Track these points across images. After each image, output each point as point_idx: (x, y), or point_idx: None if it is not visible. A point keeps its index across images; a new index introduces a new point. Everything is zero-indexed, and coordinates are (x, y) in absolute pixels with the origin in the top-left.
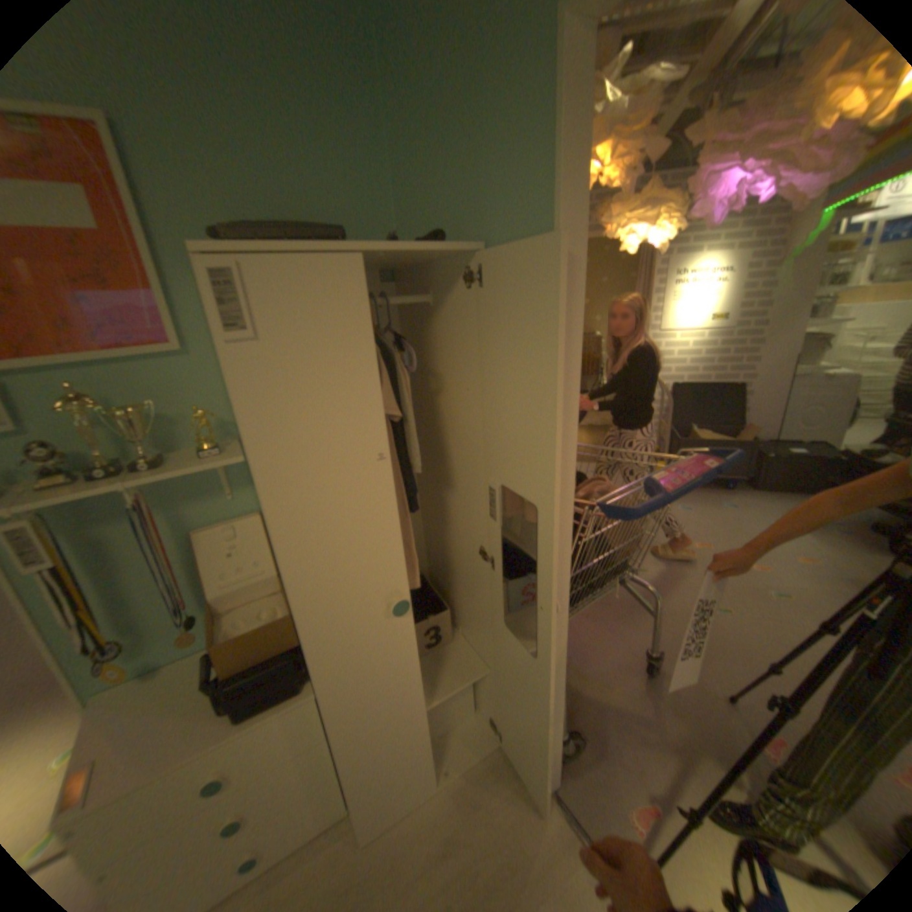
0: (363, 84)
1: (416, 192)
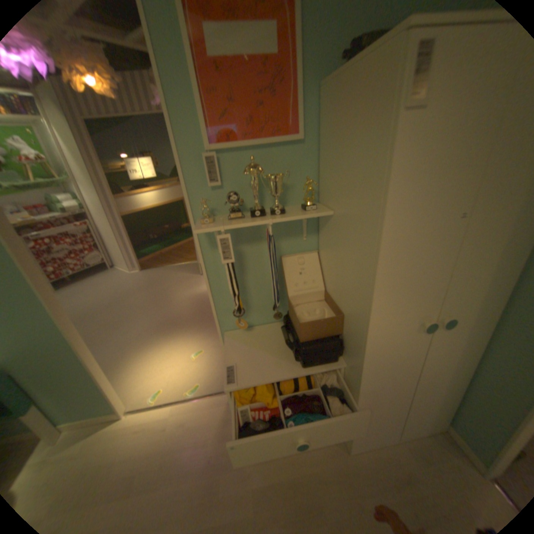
0: None
1: None
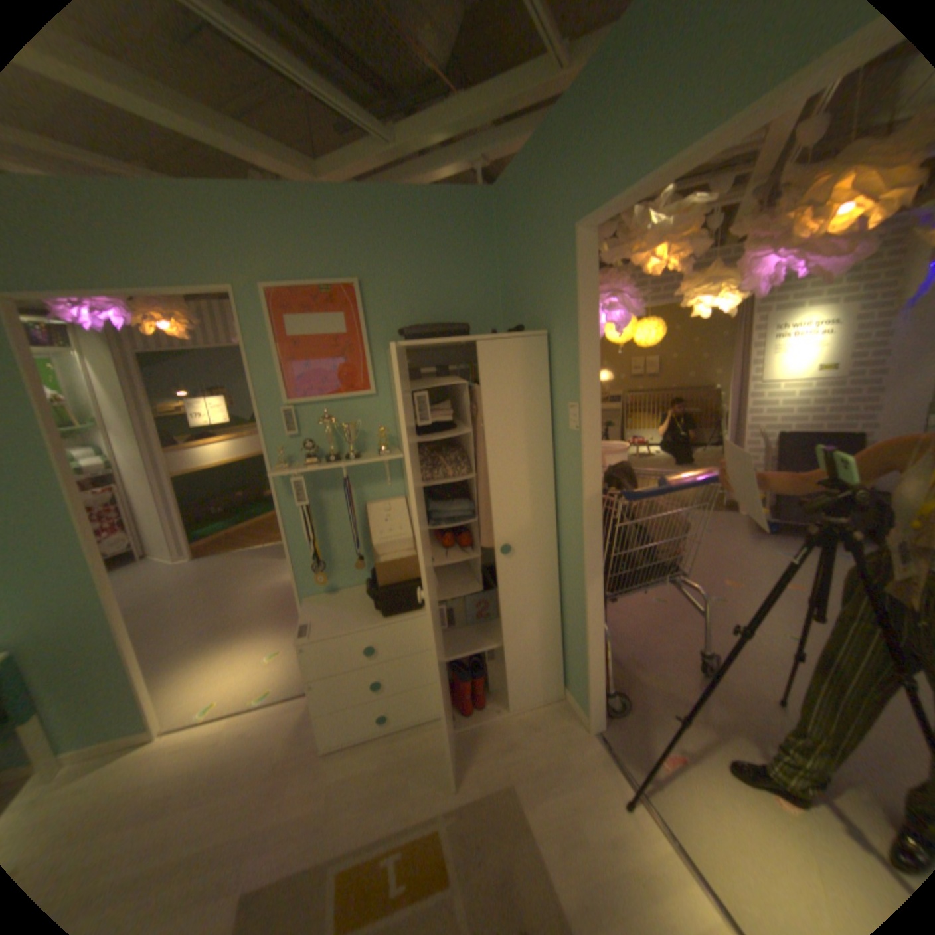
0: (486, 241)
1: (514, 299)
